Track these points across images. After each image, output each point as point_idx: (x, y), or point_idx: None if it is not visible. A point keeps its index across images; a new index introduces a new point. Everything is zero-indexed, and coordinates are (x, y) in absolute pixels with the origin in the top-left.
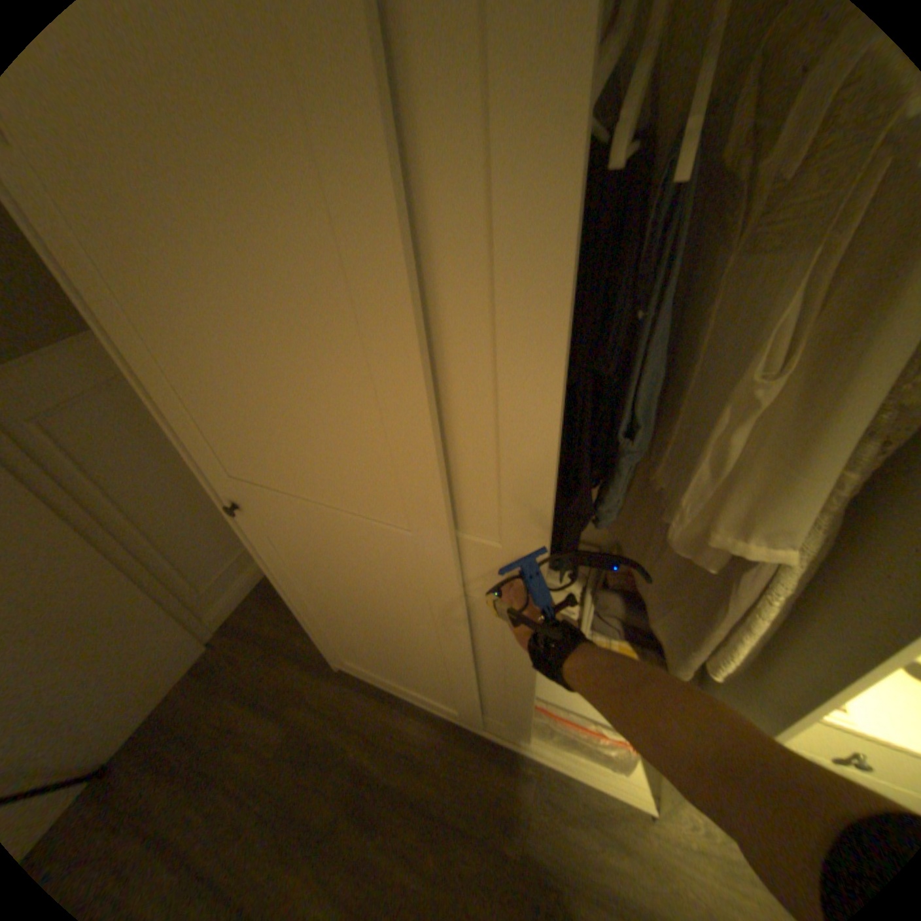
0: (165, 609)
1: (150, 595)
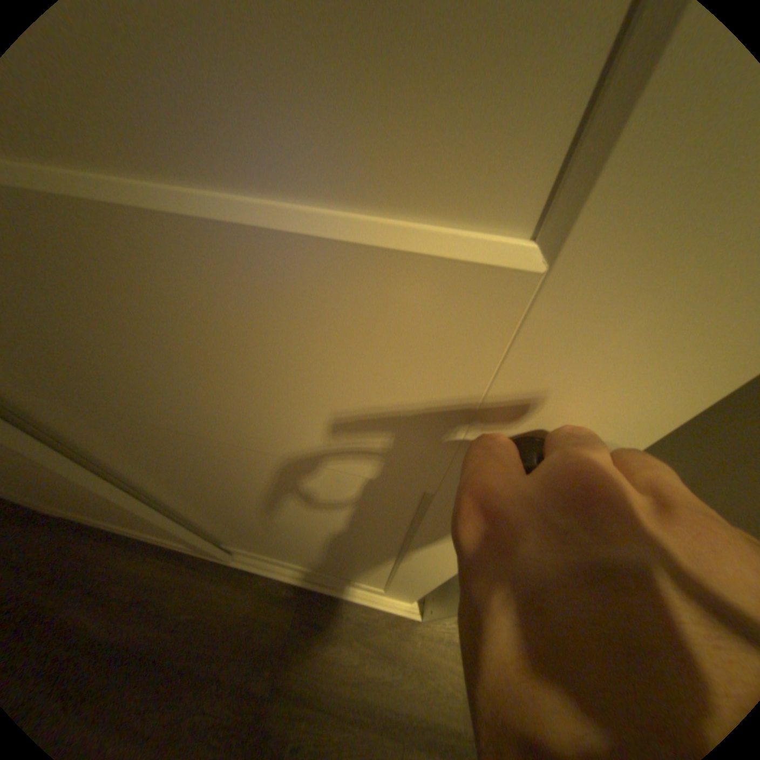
0: None
1: None
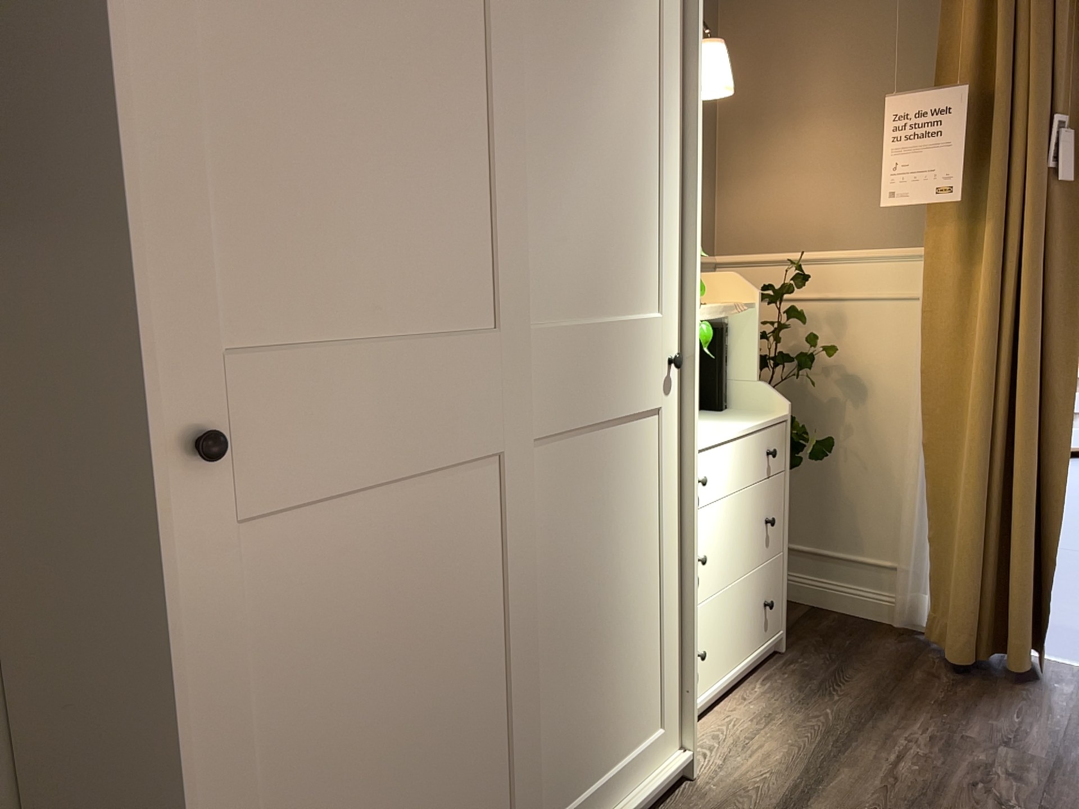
0: None
1: None
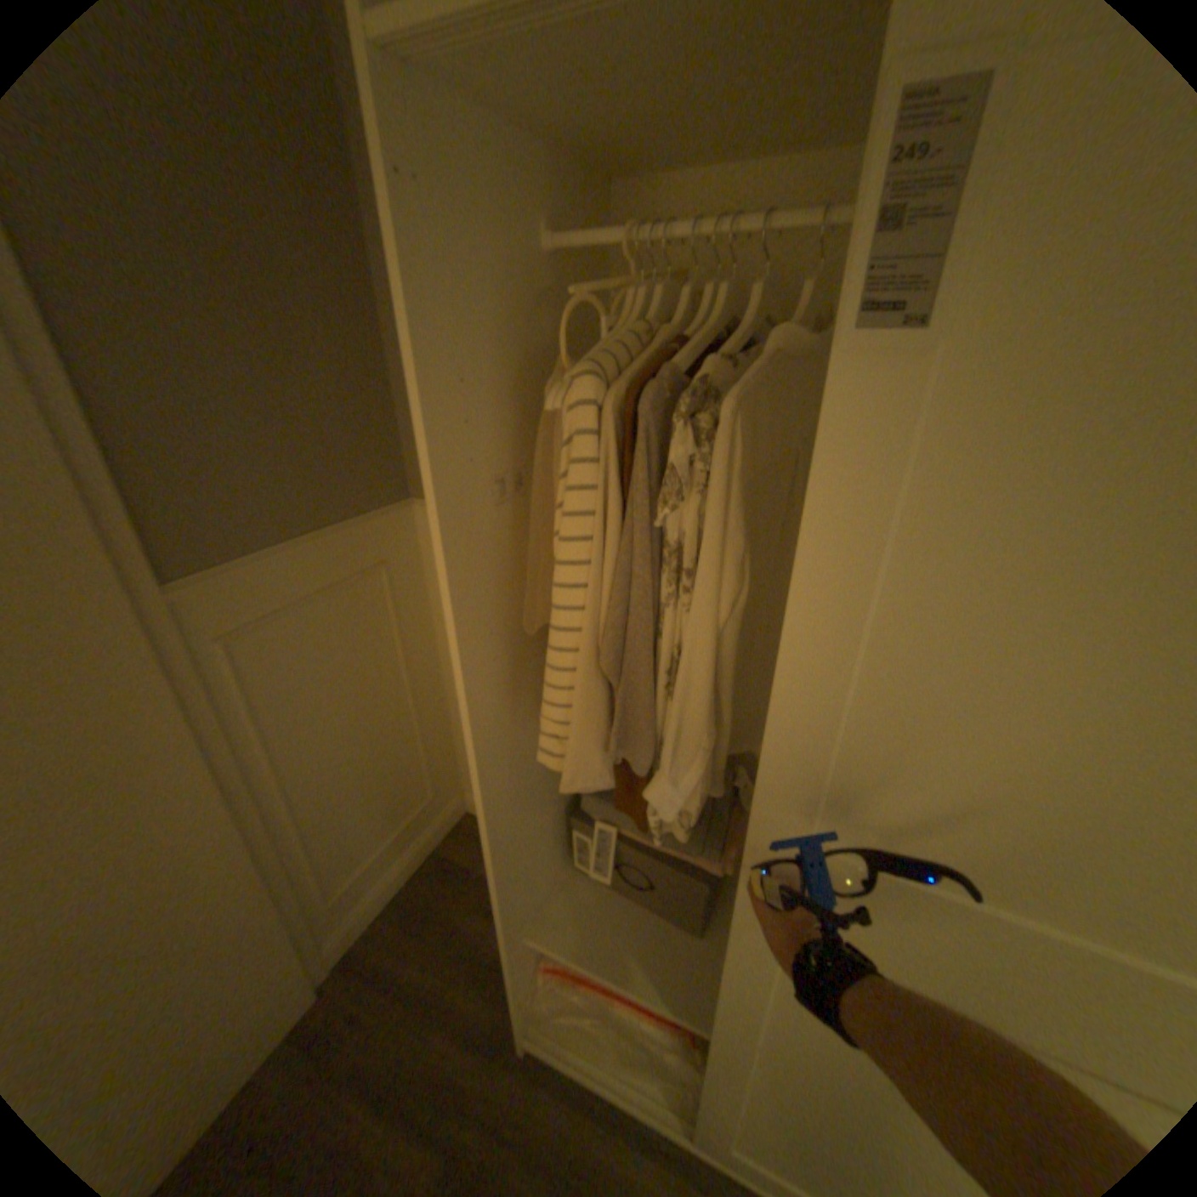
0: (286, 925)
1: (275, 900)
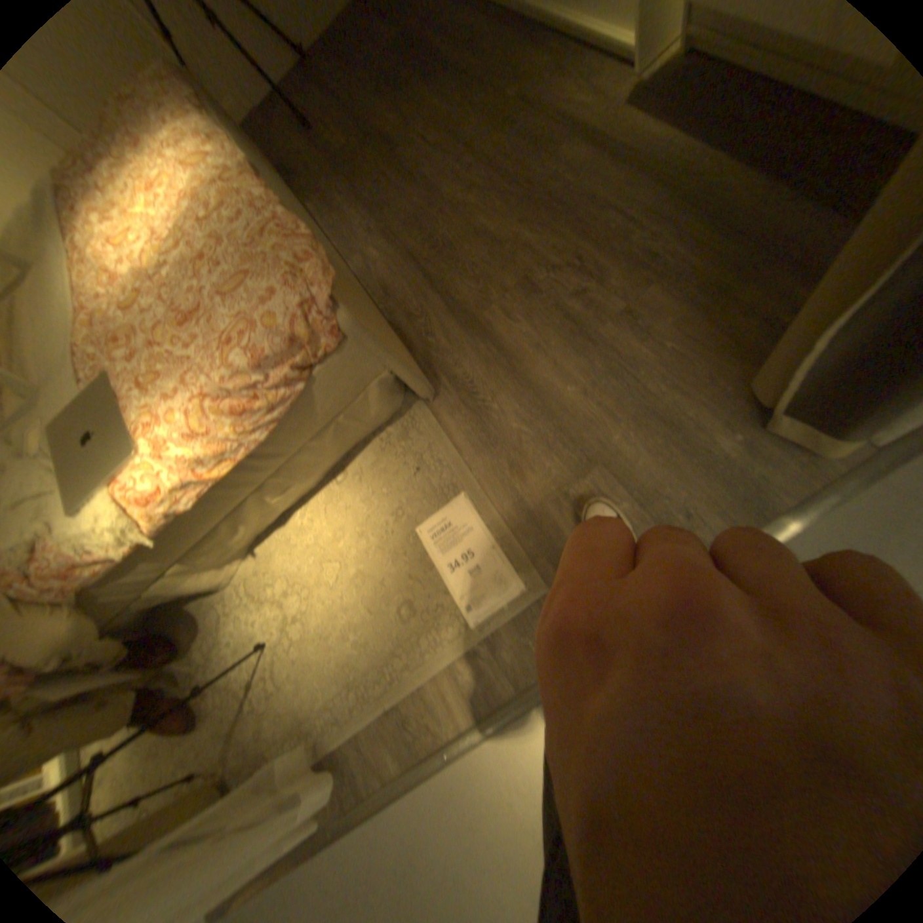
0: None
1: None
